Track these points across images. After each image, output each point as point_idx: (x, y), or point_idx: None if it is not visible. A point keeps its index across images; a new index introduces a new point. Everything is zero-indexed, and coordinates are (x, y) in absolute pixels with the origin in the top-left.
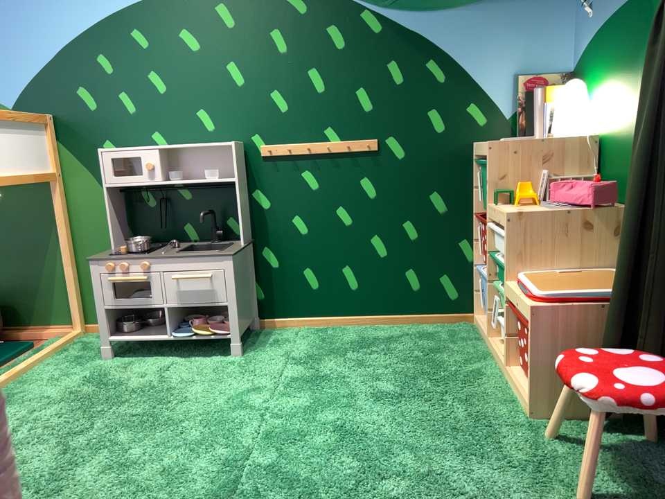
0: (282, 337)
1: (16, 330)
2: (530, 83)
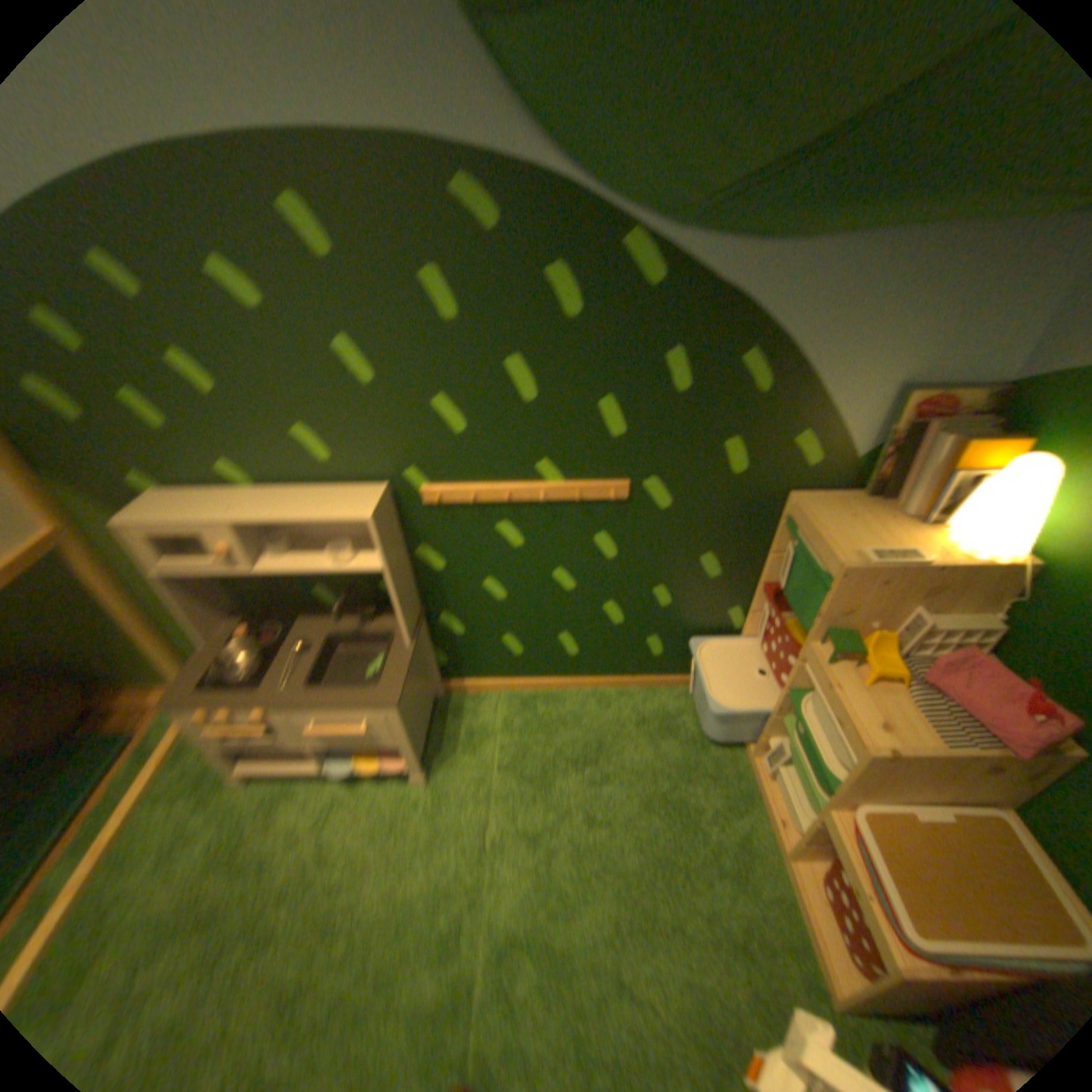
0: (479, 719)
1: (110, 692)
2: (932, 406)
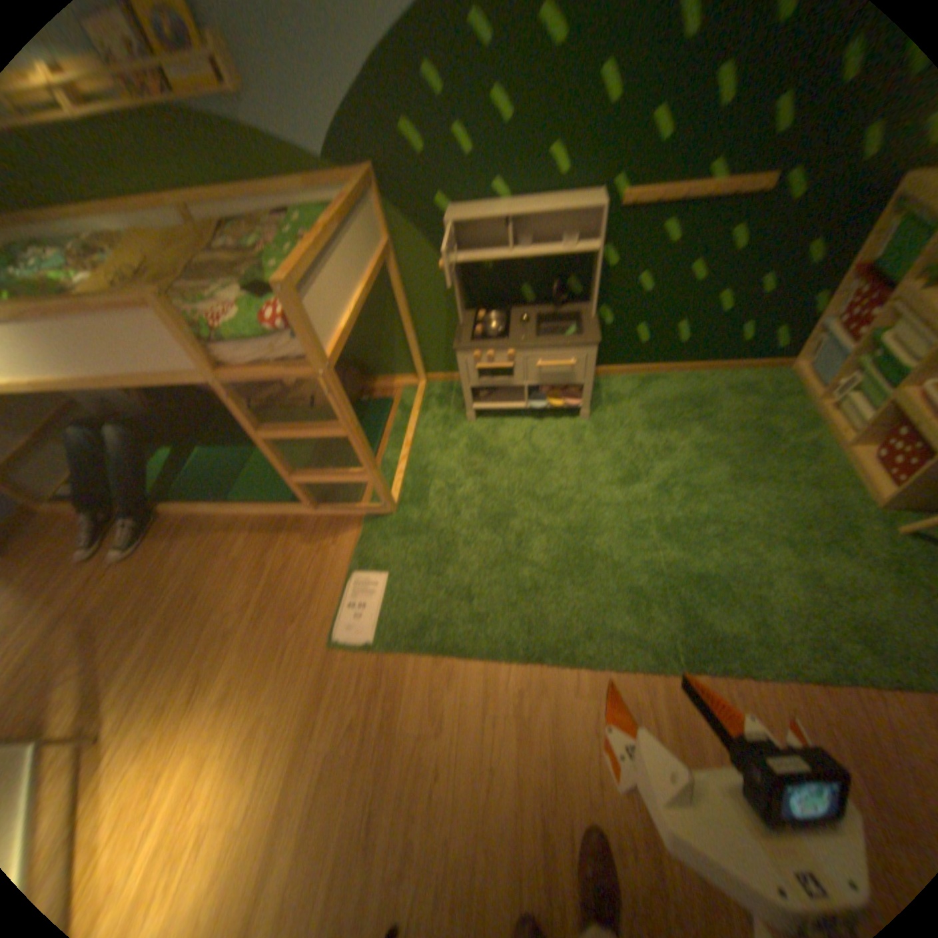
0: (611, 389)
1: (368, 380)
2: None
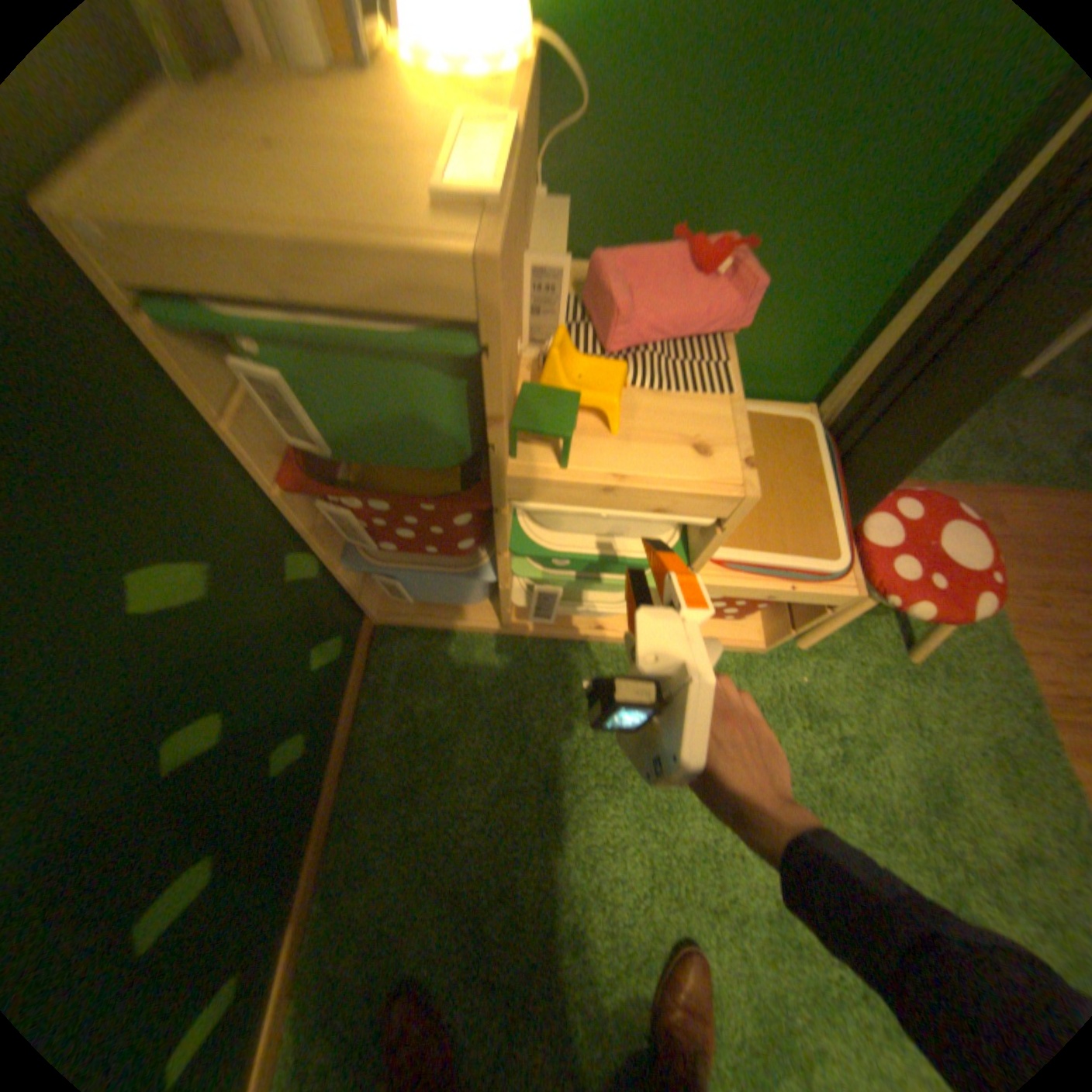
0: None
1: None
2: None
